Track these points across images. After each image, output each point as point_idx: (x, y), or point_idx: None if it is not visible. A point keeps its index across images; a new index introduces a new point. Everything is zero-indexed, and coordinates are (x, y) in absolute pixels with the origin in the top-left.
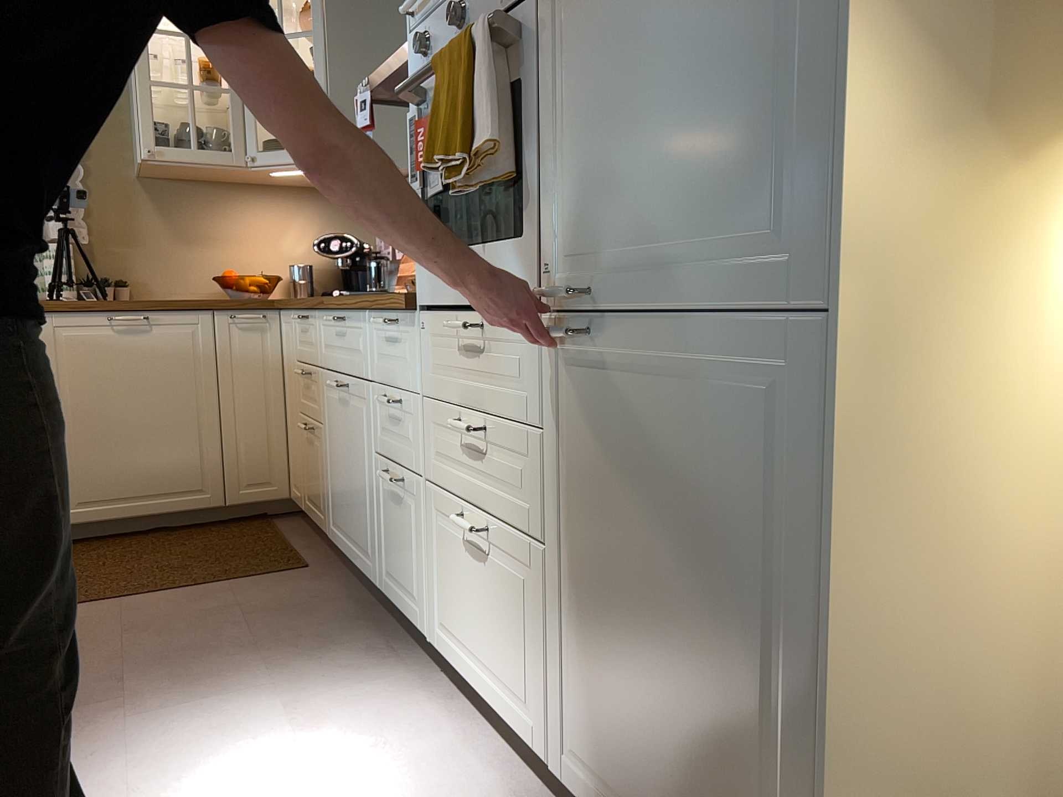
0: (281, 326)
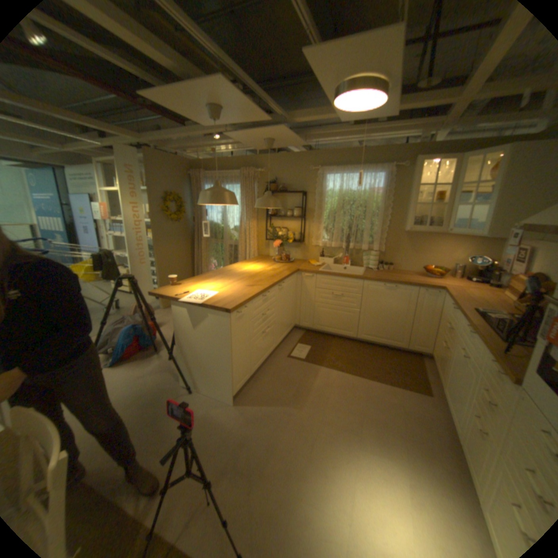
0: (445, 297)
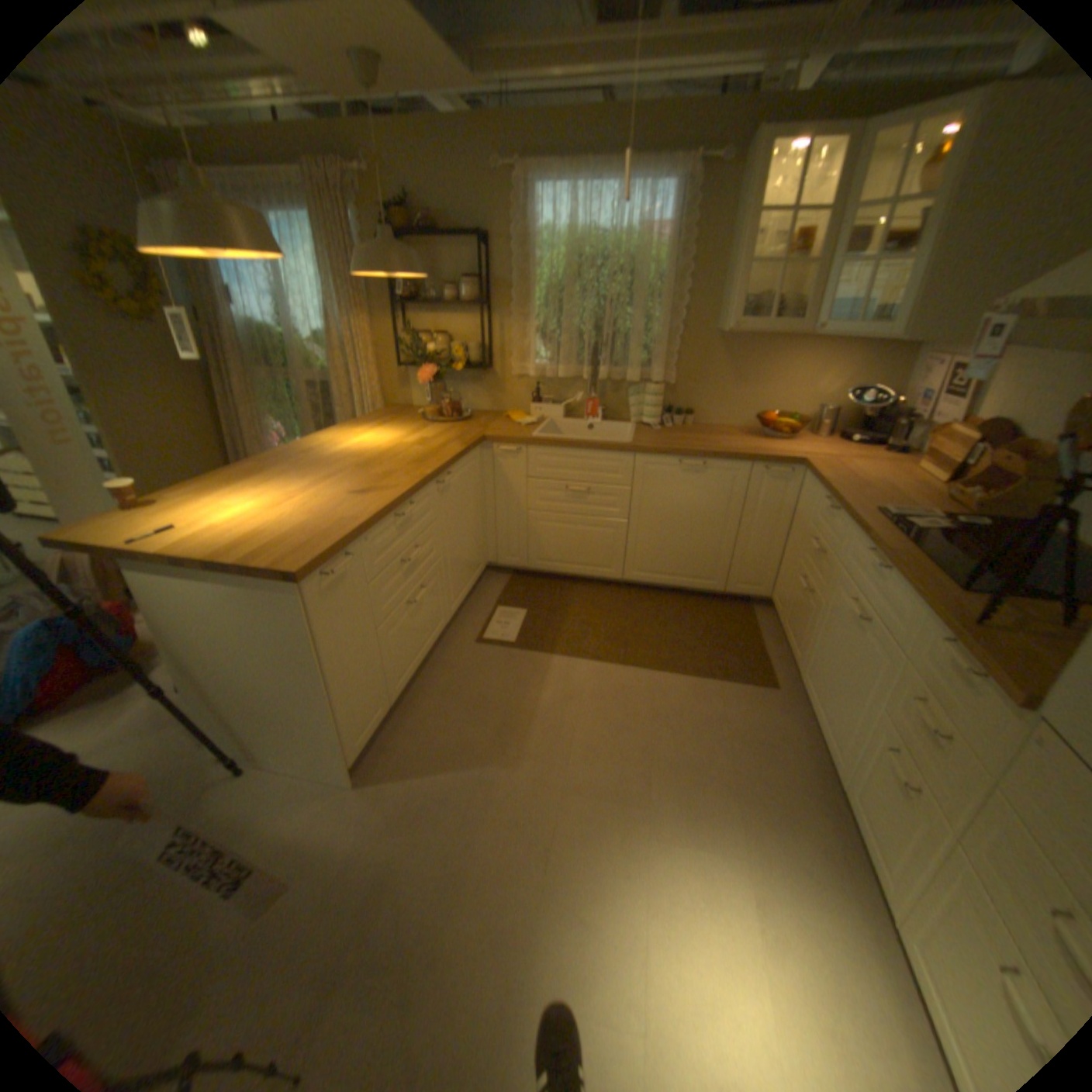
0: (804, 480)
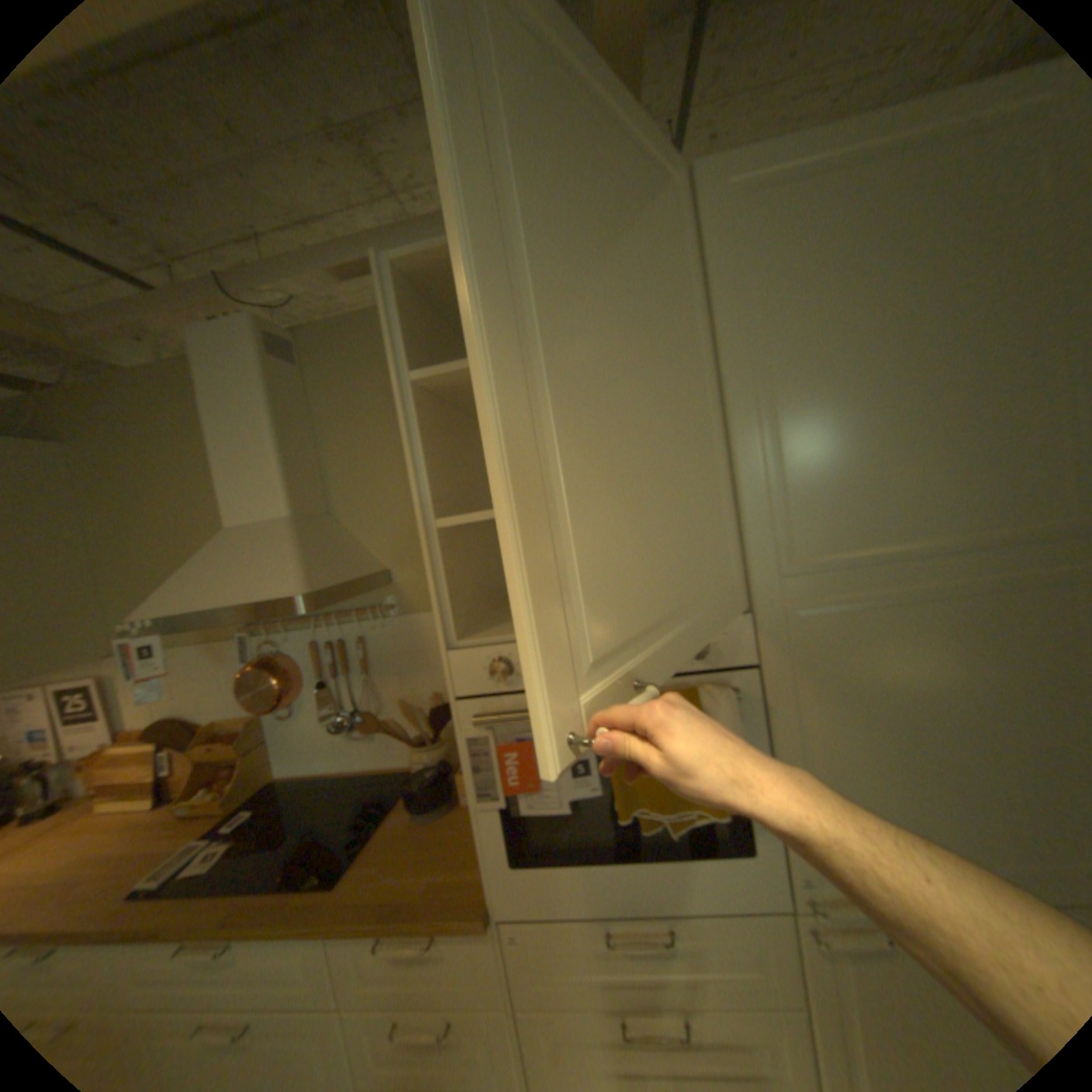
0: None
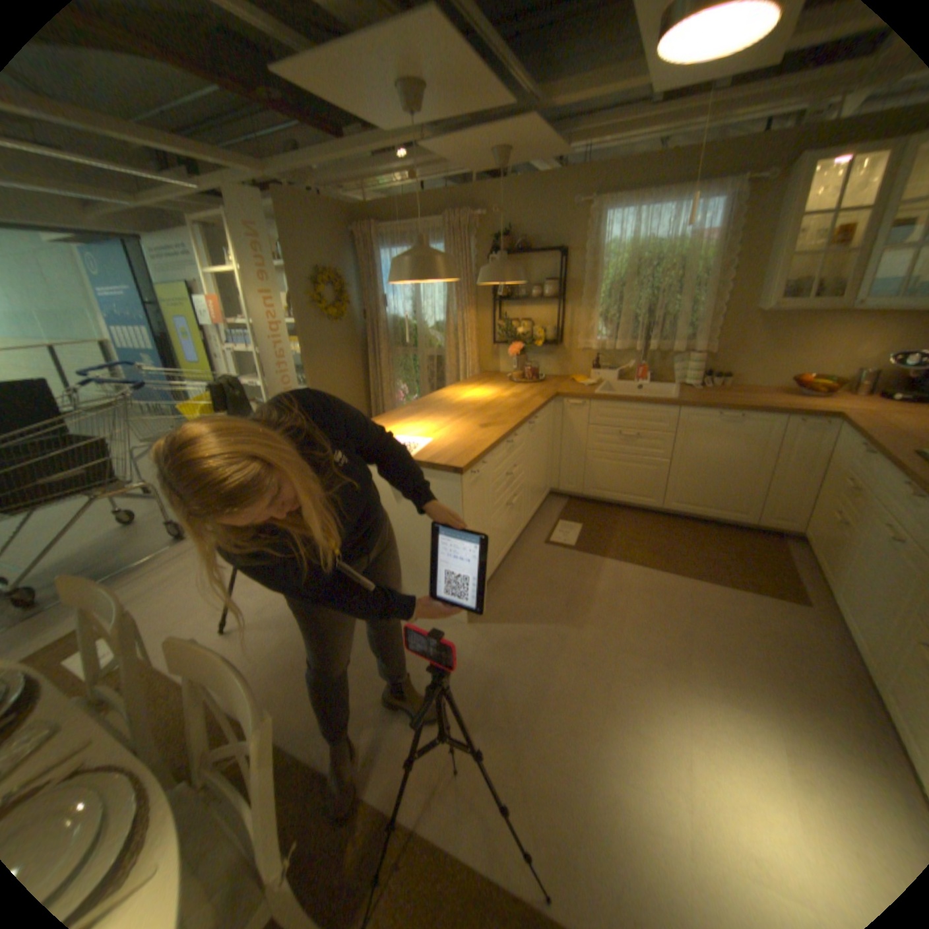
0: (841, 431)
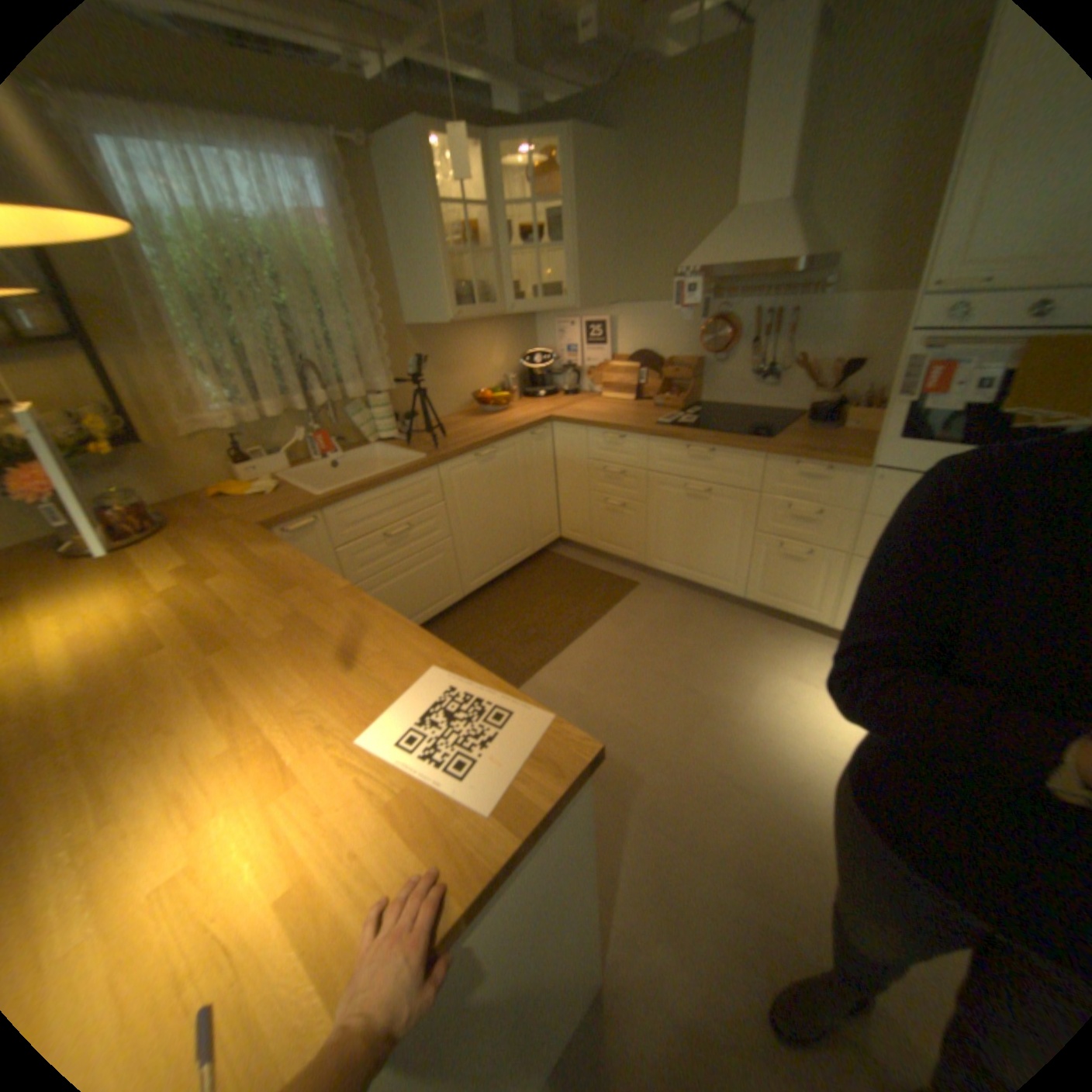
0: (554, 434)
